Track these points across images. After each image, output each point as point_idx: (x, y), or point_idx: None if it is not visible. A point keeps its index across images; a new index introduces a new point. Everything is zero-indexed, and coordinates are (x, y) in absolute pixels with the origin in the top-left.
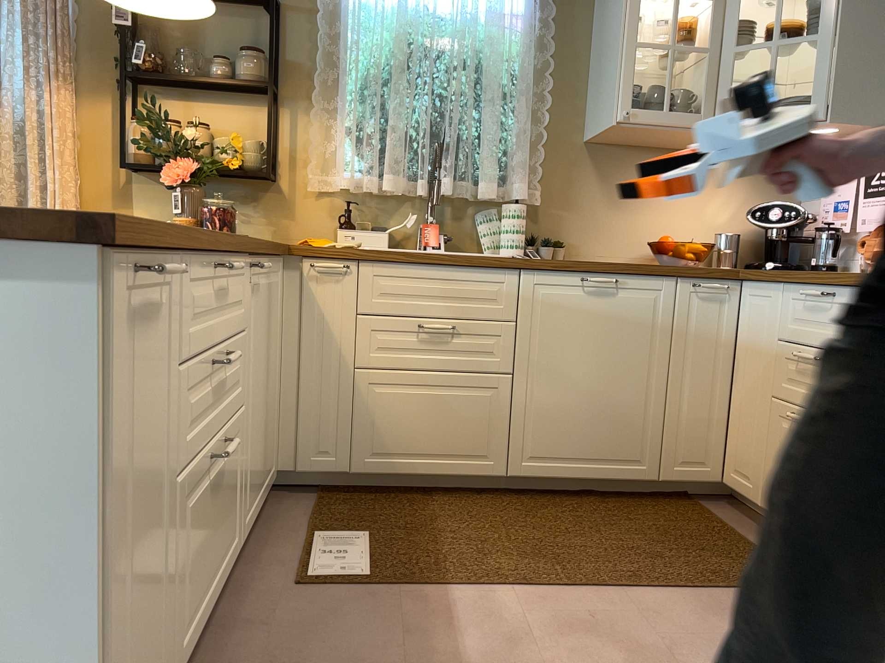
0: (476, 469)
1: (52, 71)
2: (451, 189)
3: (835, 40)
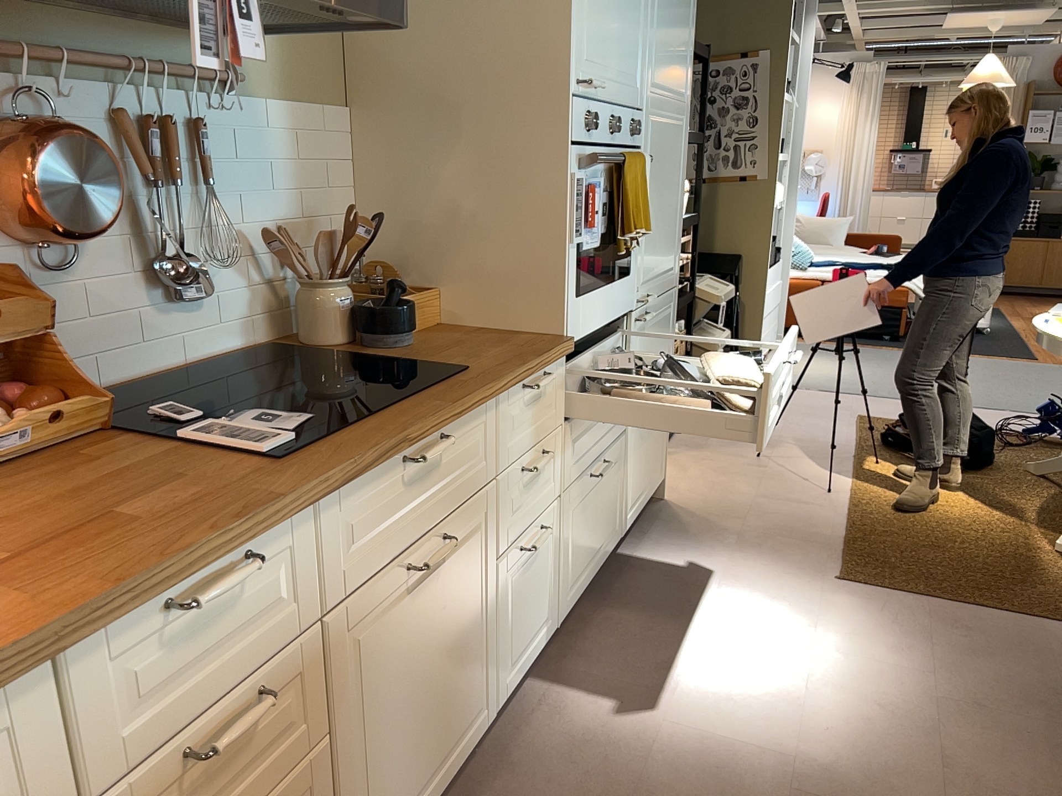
0: None
1: None
2: None
3: None
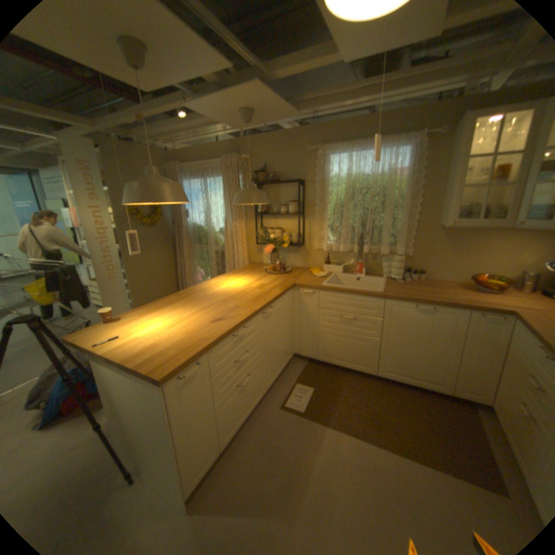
0: (363, 370)
1: (236, 216)
2: (369, 248)
3: None
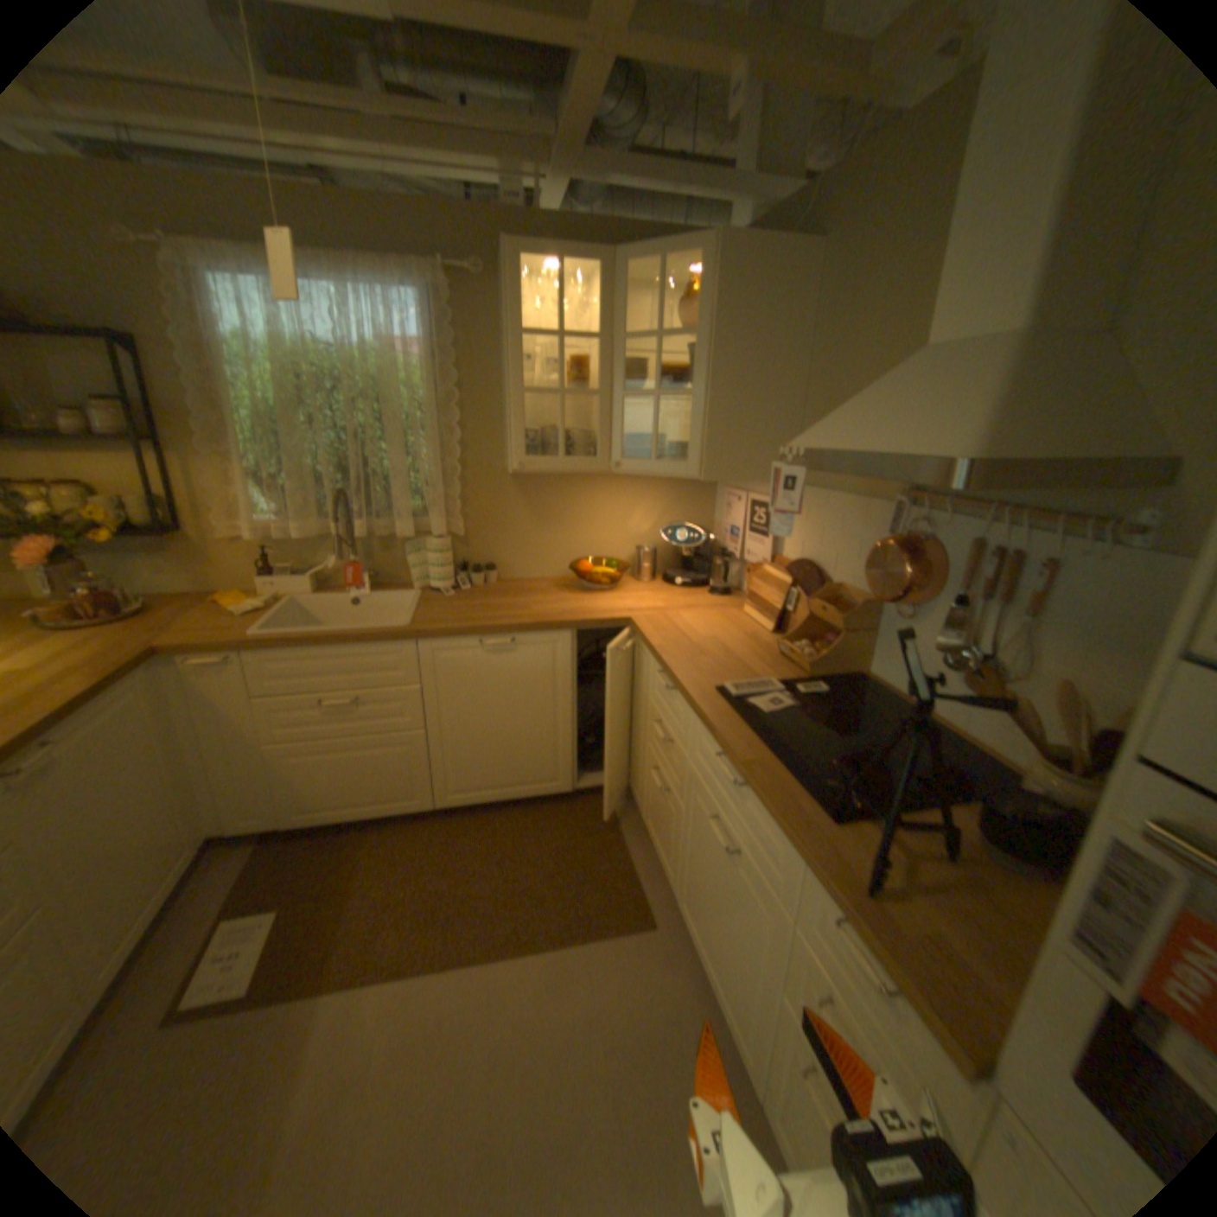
0: (402, 808)
1: None
2: (371, 524)
3: (708, 397)
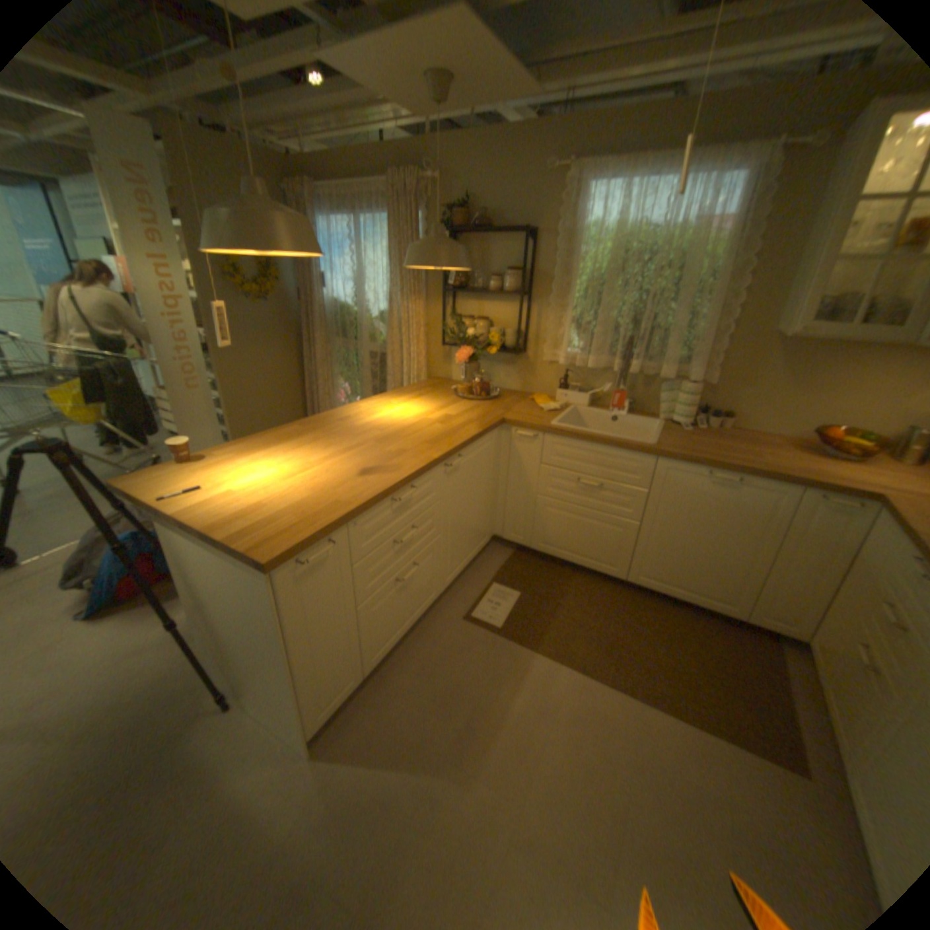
0: (604, 570)
1: (409, 290)
2: (642, 365)
3: None
